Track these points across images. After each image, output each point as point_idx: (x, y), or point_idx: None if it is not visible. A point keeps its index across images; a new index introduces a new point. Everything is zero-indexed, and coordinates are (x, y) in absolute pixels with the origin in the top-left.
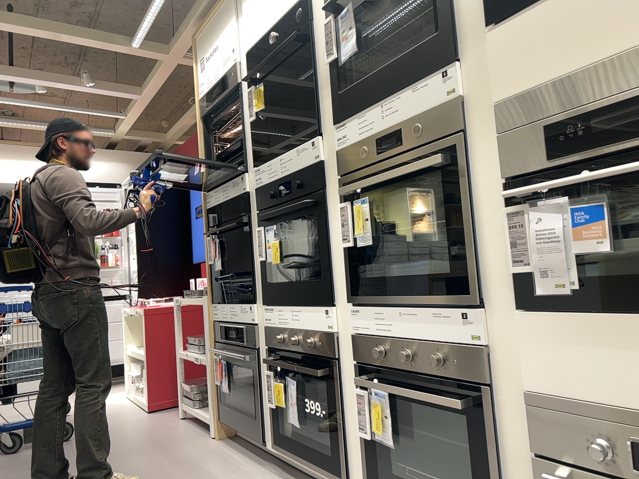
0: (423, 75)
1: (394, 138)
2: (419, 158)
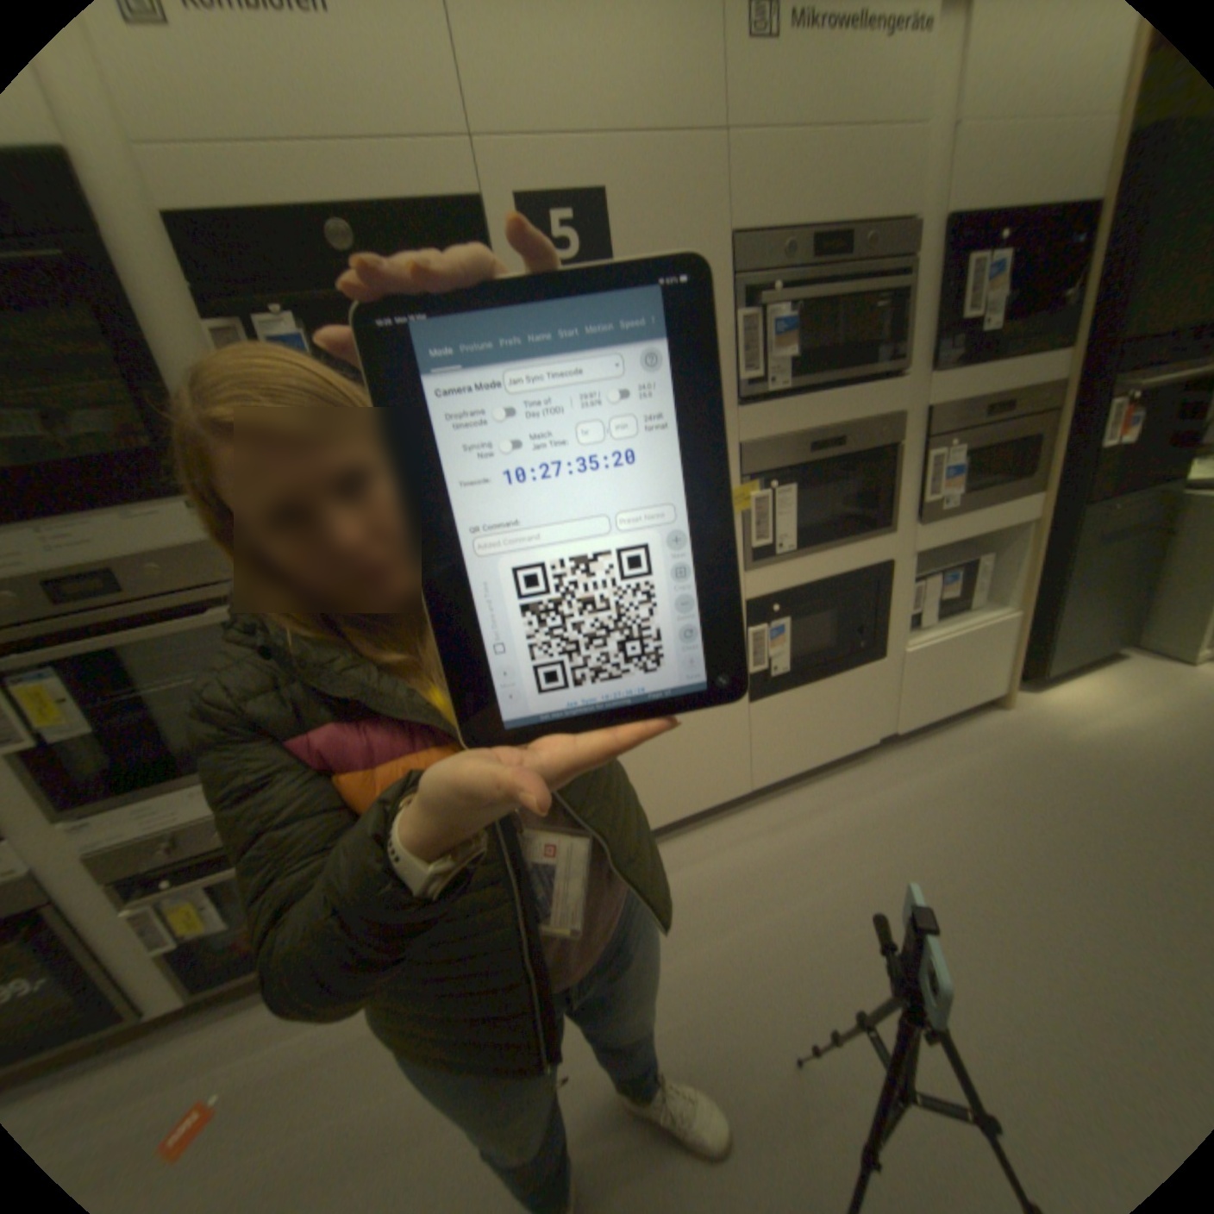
0: (141, 499)
1: (92, 581)
2: (167, 611)
